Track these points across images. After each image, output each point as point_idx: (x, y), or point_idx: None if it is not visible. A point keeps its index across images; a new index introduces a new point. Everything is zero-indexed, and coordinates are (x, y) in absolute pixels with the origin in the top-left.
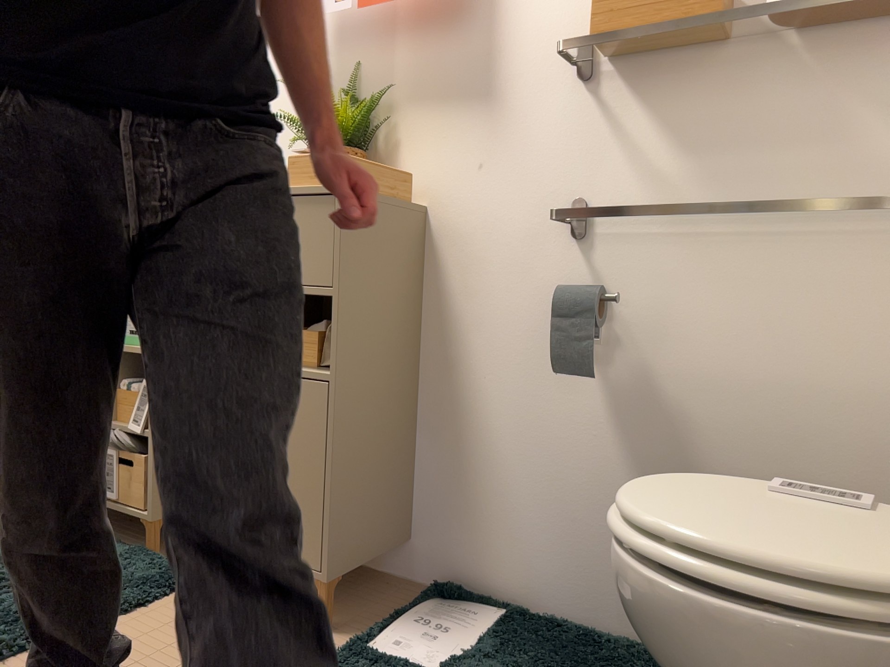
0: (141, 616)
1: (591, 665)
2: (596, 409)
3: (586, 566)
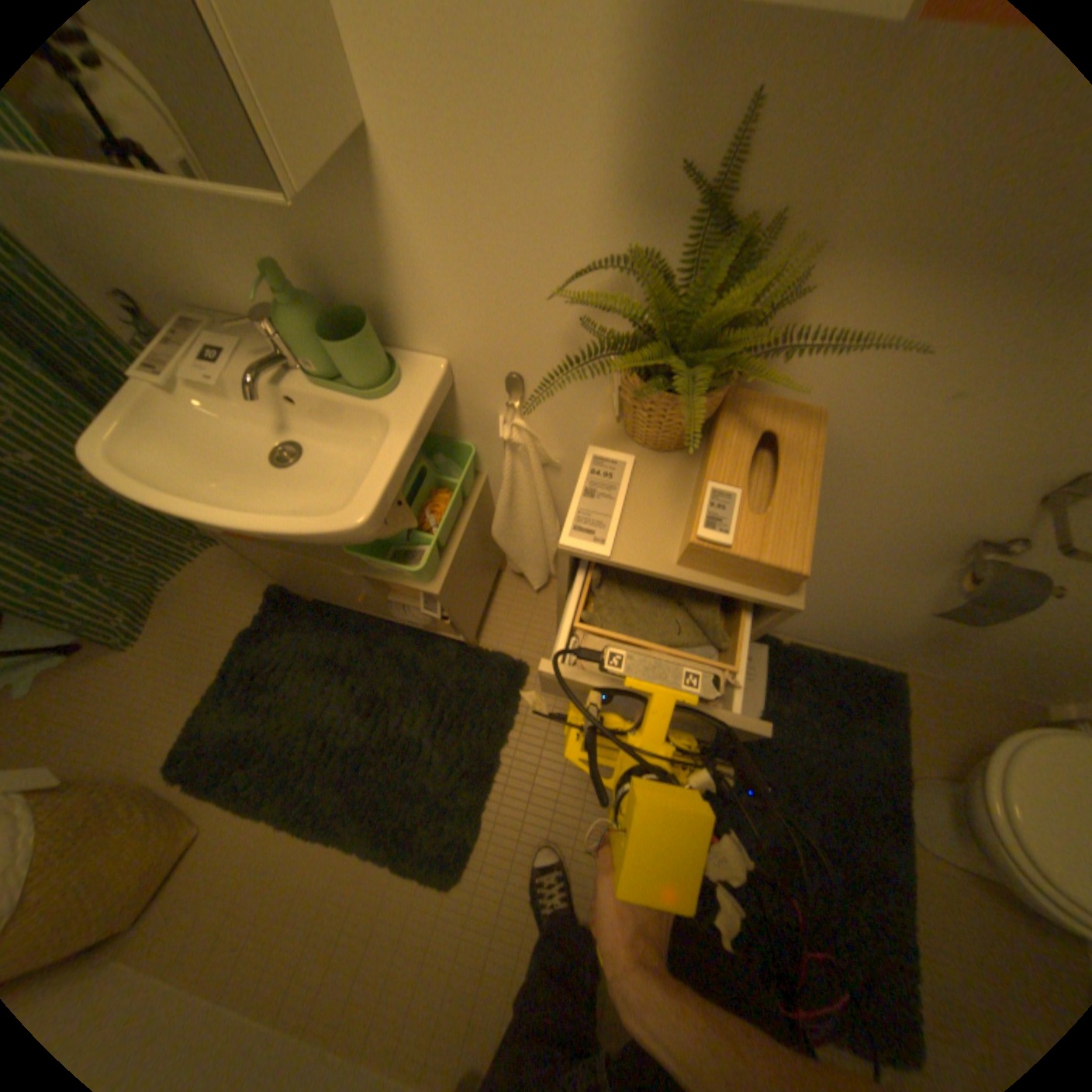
0: (525, 738)
1: (852, 717)
2: (928, 594)
3: (843, 635)
